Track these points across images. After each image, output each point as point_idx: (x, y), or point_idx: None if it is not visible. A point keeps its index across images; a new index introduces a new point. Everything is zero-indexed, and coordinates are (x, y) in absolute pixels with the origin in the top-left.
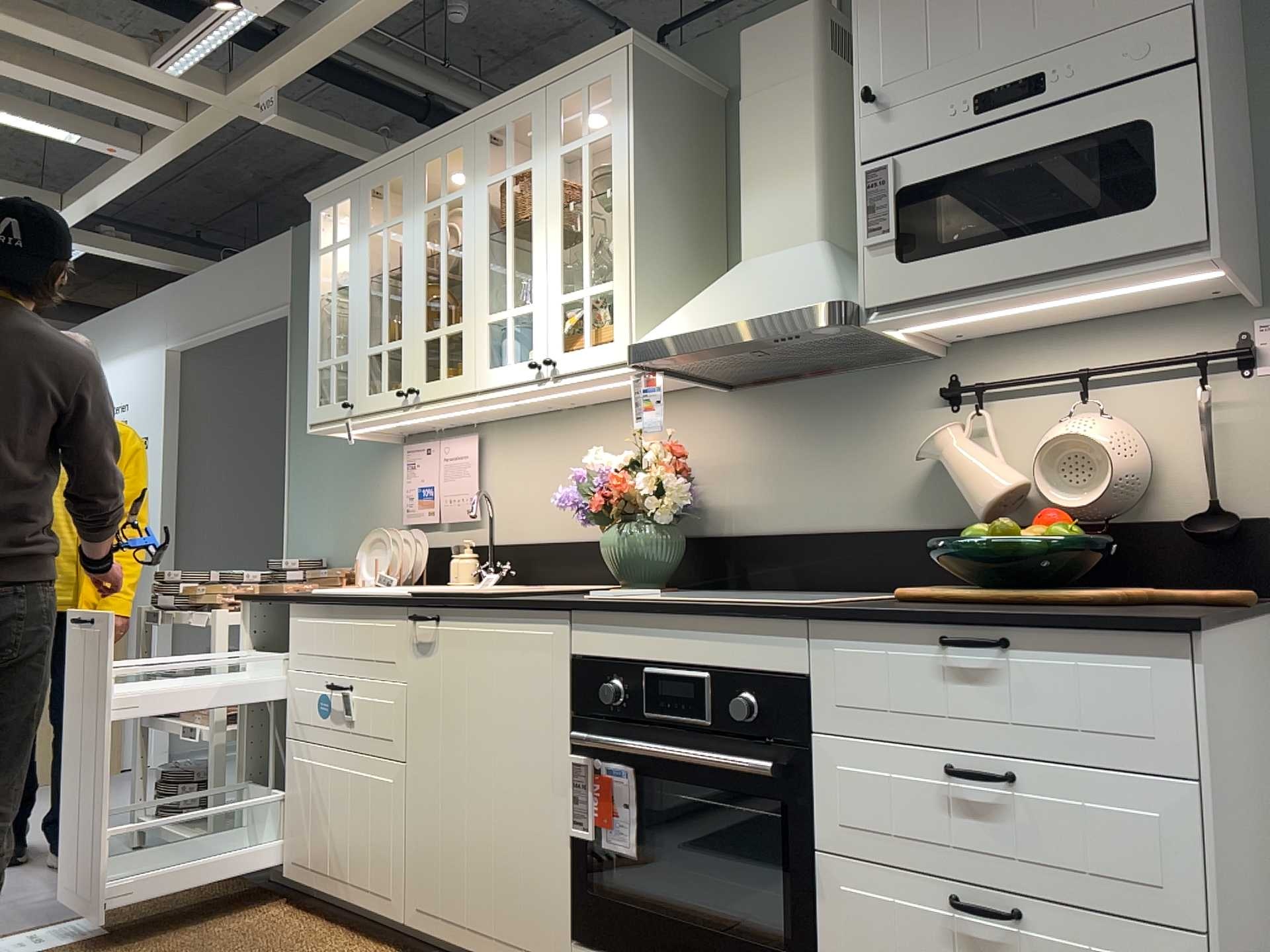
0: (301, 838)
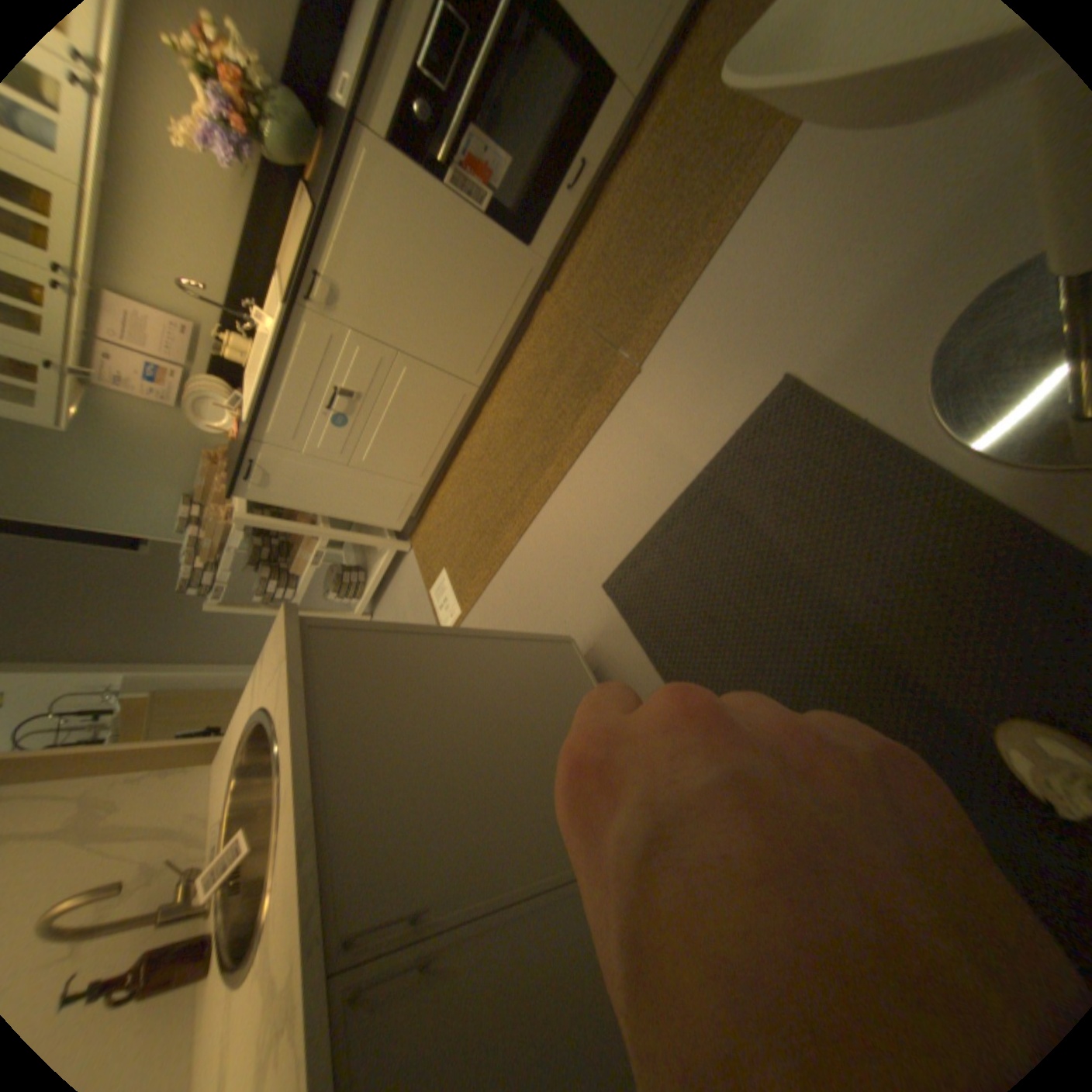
0: (412, 464)
